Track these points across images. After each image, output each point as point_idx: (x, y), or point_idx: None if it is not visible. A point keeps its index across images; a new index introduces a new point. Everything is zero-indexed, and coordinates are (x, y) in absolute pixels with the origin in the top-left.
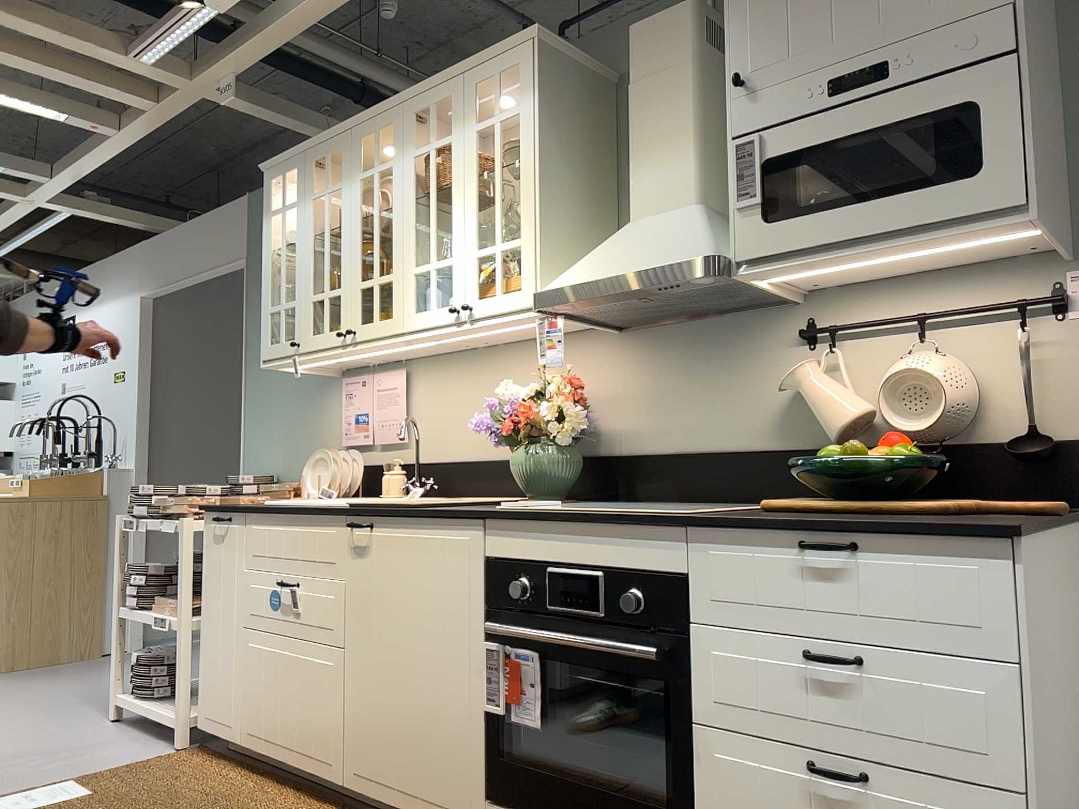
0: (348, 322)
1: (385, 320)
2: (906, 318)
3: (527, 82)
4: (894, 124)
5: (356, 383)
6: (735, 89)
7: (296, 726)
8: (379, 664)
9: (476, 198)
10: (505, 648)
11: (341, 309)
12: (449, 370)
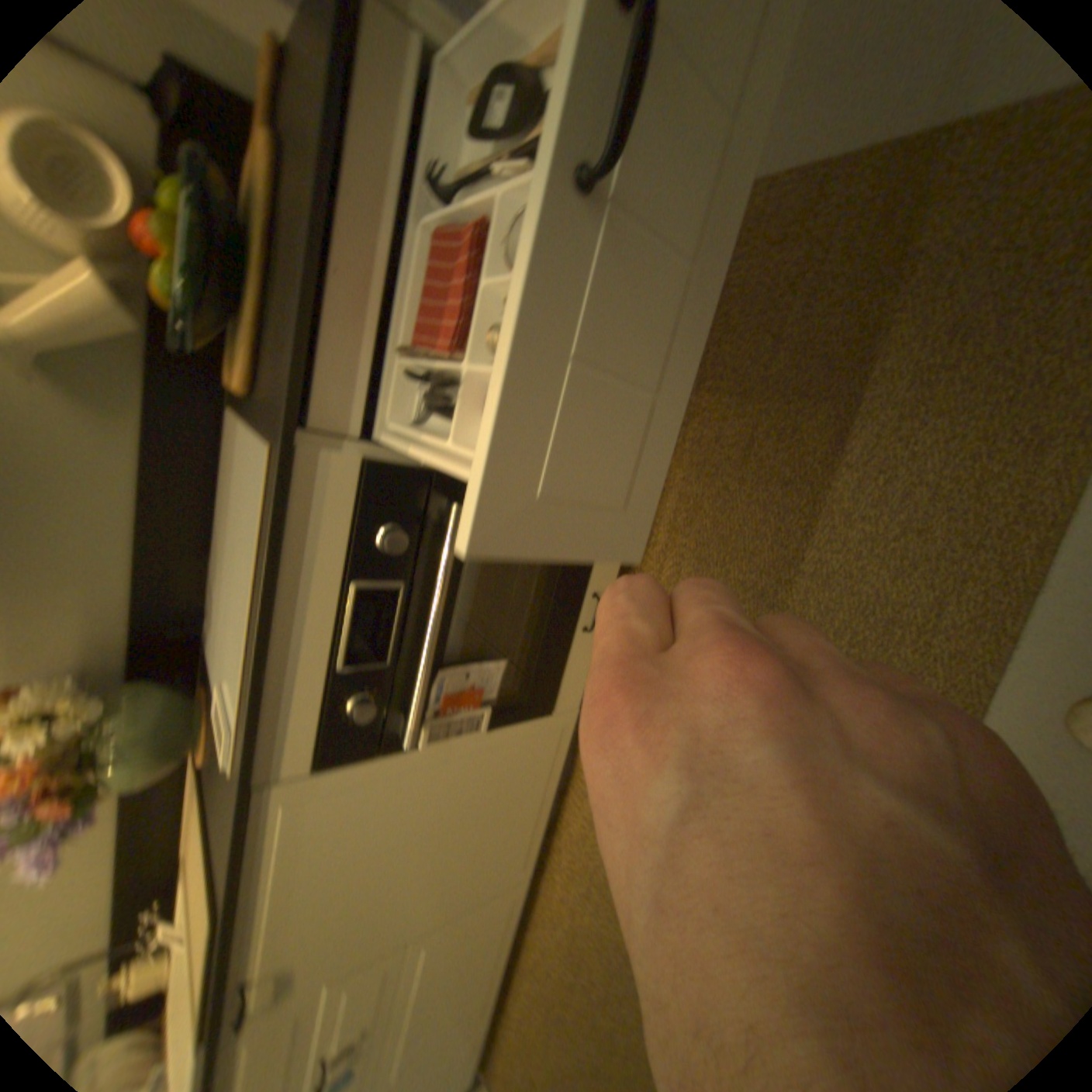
0: None
1: None
2: None
3: None
4: None
5: None
6: None
7: (484, 961)
8: (434, 885)
9: None
10: (429, 718)
11: None
12: None
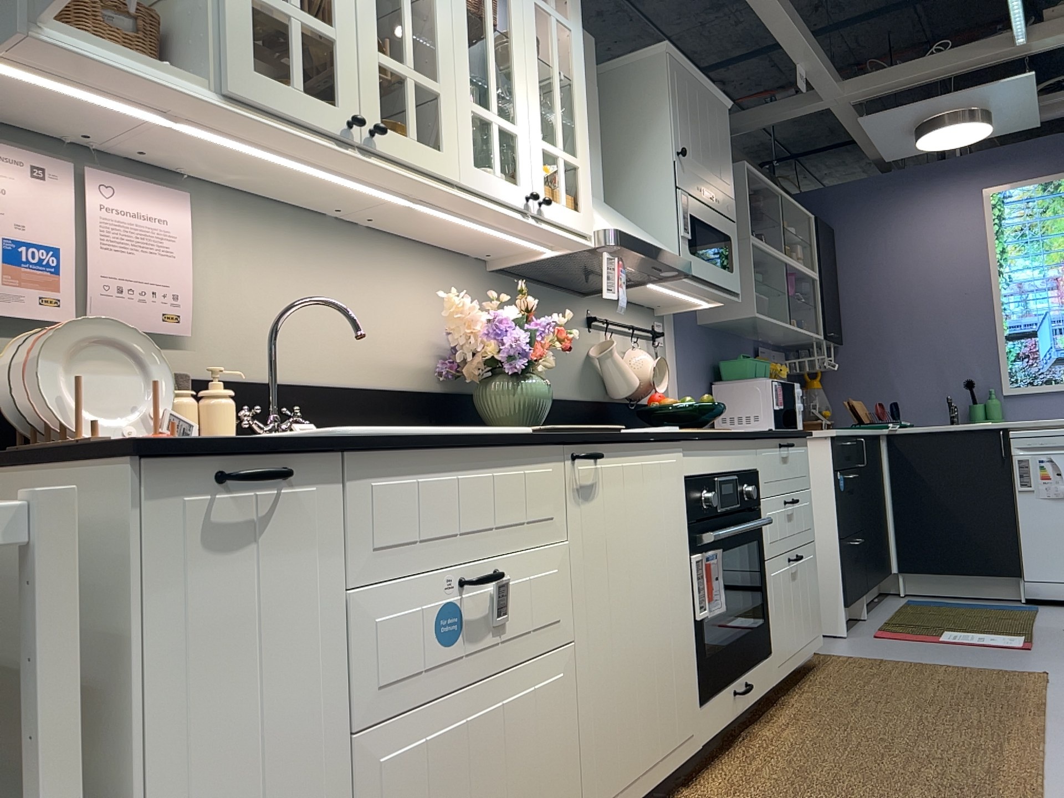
0: (358, 106)
1: (431, 149)
2: (632, 326)
3: (577, 8)
4: (717, 230)
5: (12, 165)
6: (677, 156)
7: None
8: (617, 634)
9: (539, 80)
10: (701, 555)
11: (336, 71)
12: (277, 233)
